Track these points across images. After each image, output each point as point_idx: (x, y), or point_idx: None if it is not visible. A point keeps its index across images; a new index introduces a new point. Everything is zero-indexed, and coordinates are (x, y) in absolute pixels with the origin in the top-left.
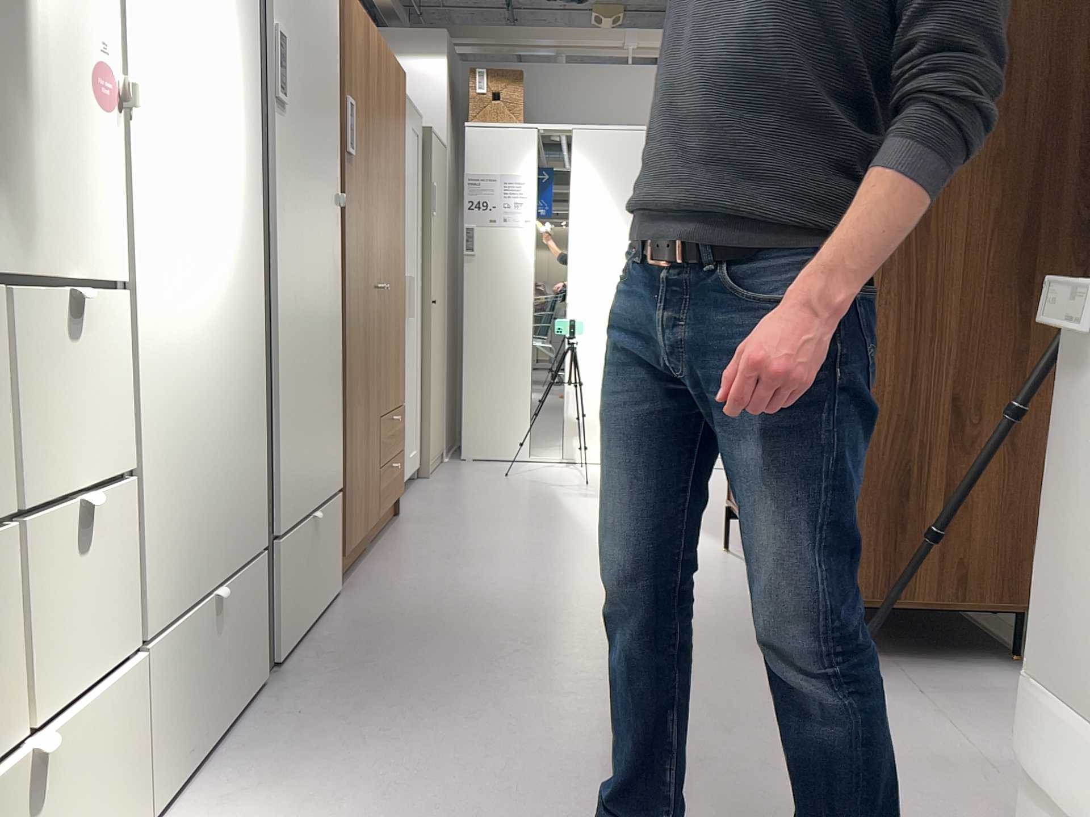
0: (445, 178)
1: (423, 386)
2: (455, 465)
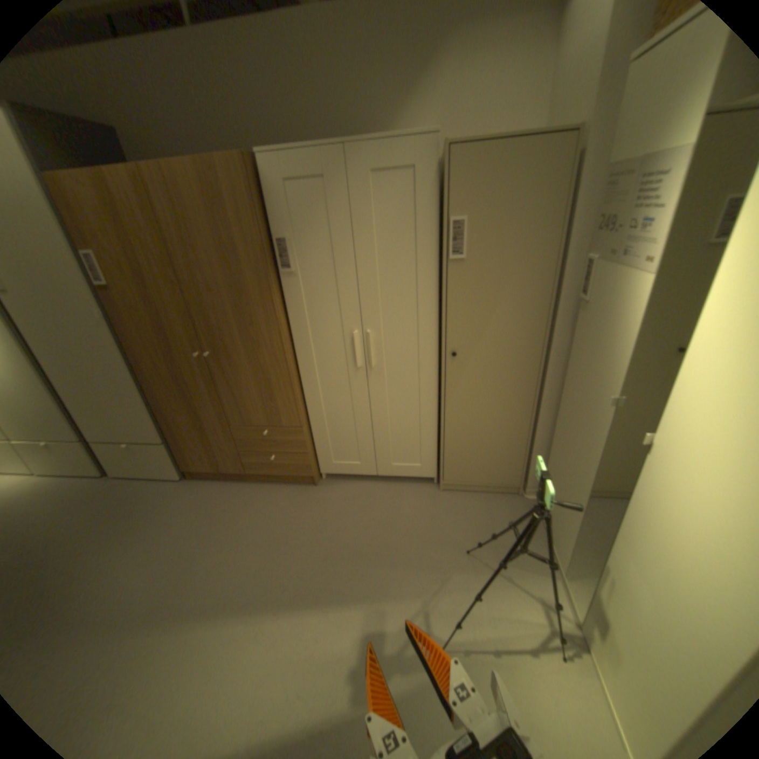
0: (547, 189)
1: (441, 423)
2: (512, 506)
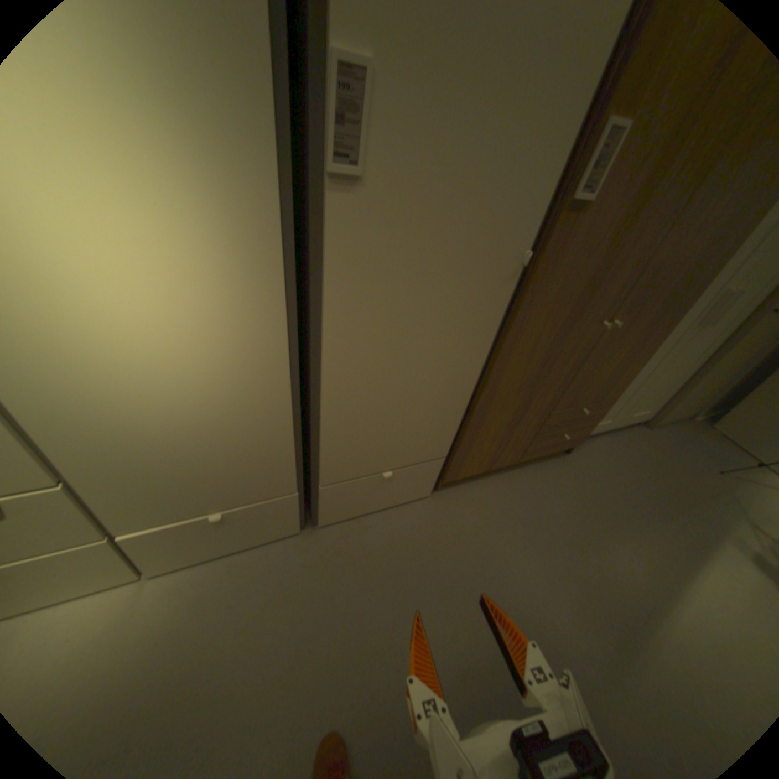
0: None
1: (700, 373)
2: (698, 429)
